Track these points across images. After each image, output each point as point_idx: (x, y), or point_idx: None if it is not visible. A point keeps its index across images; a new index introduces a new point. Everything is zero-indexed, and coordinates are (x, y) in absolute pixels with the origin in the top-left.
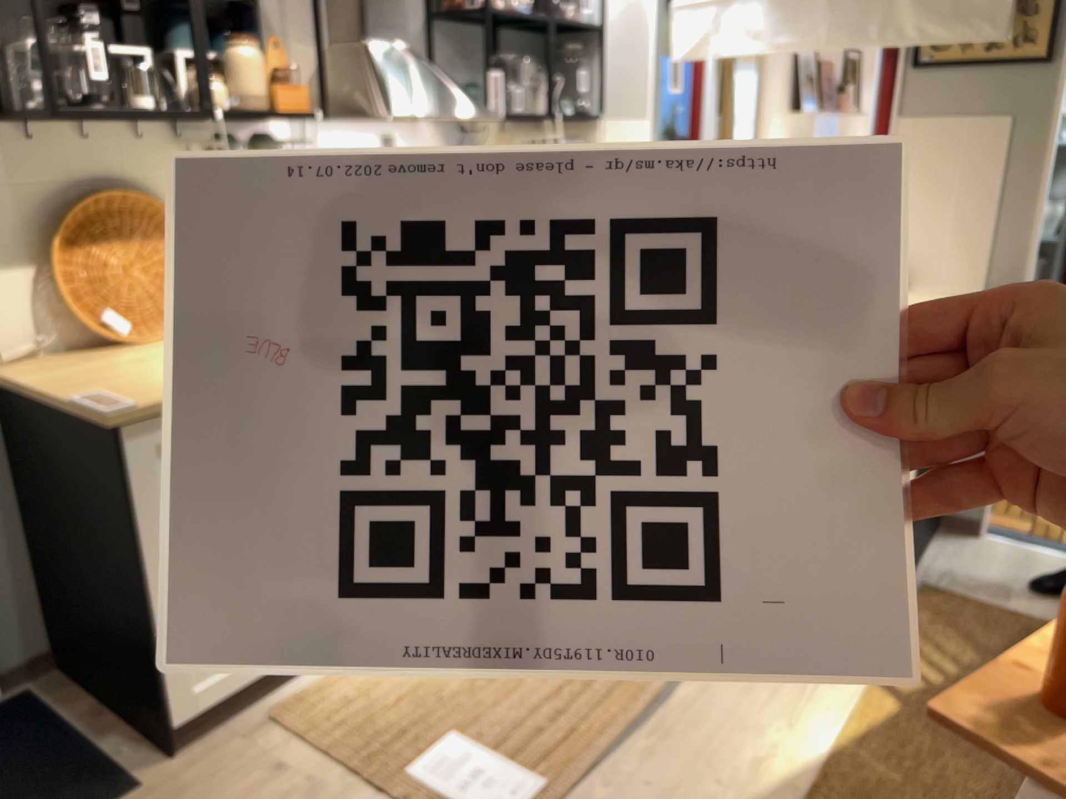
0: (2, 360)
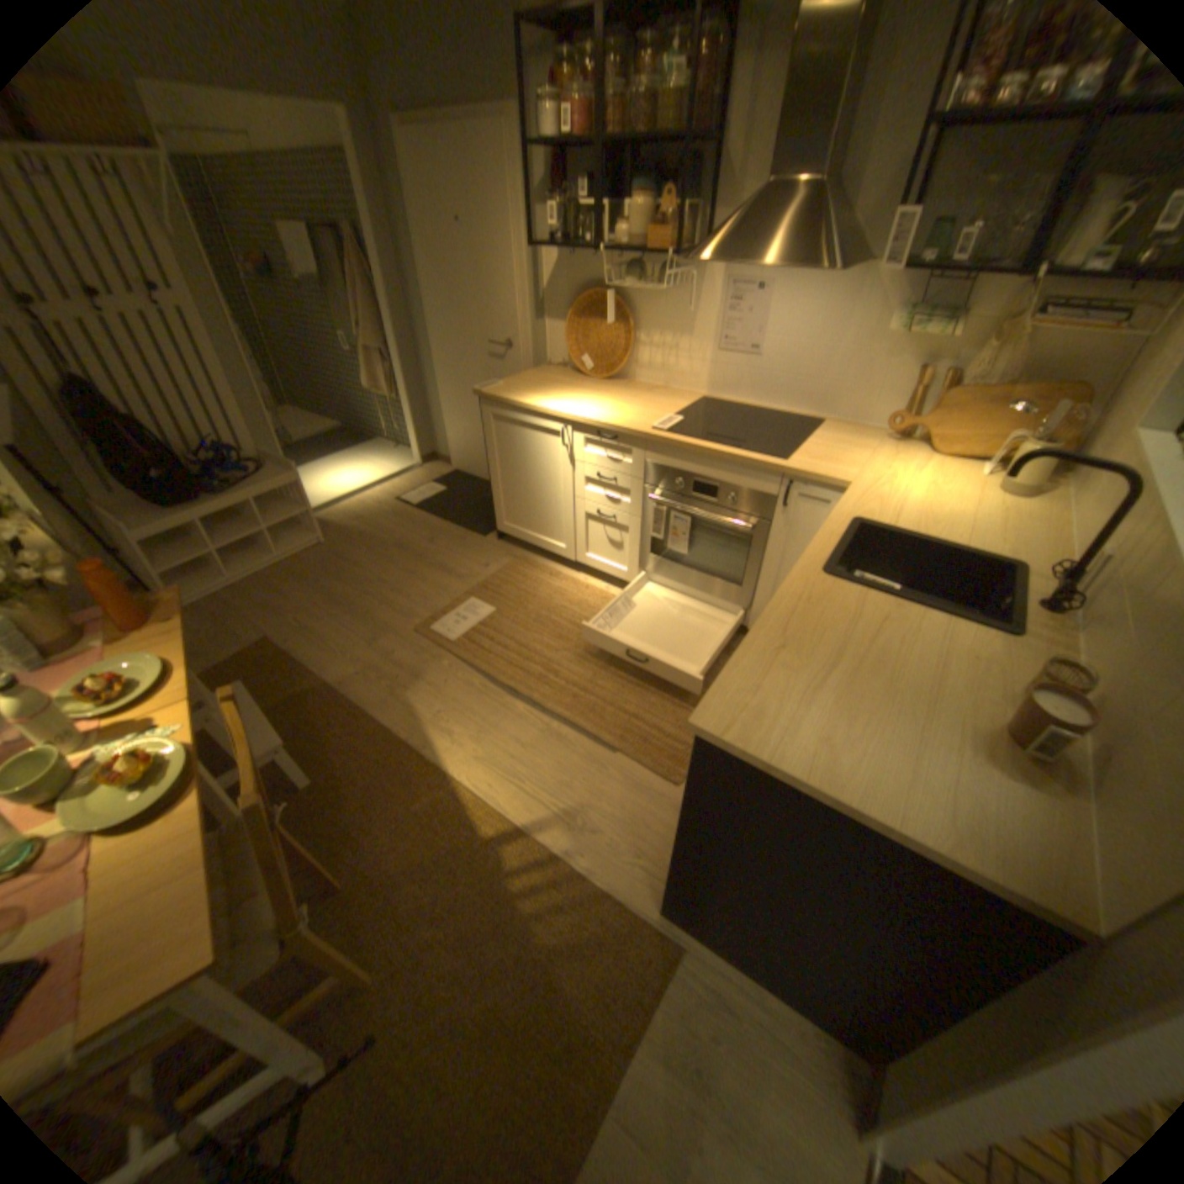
0: (551, 362)
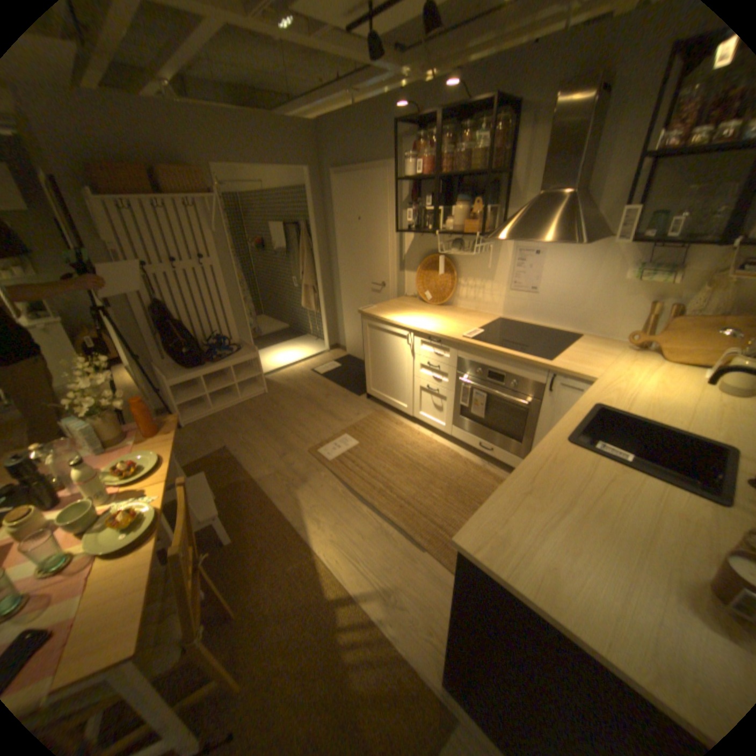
0: (407, 295)
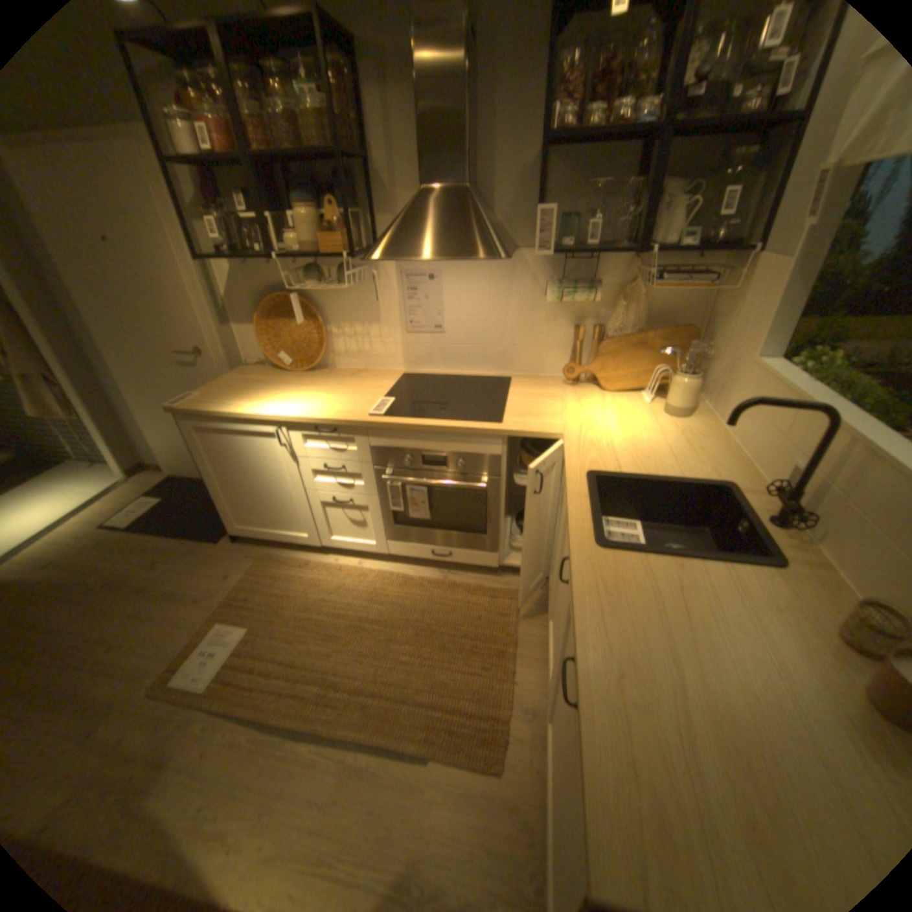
0: (249, 362)
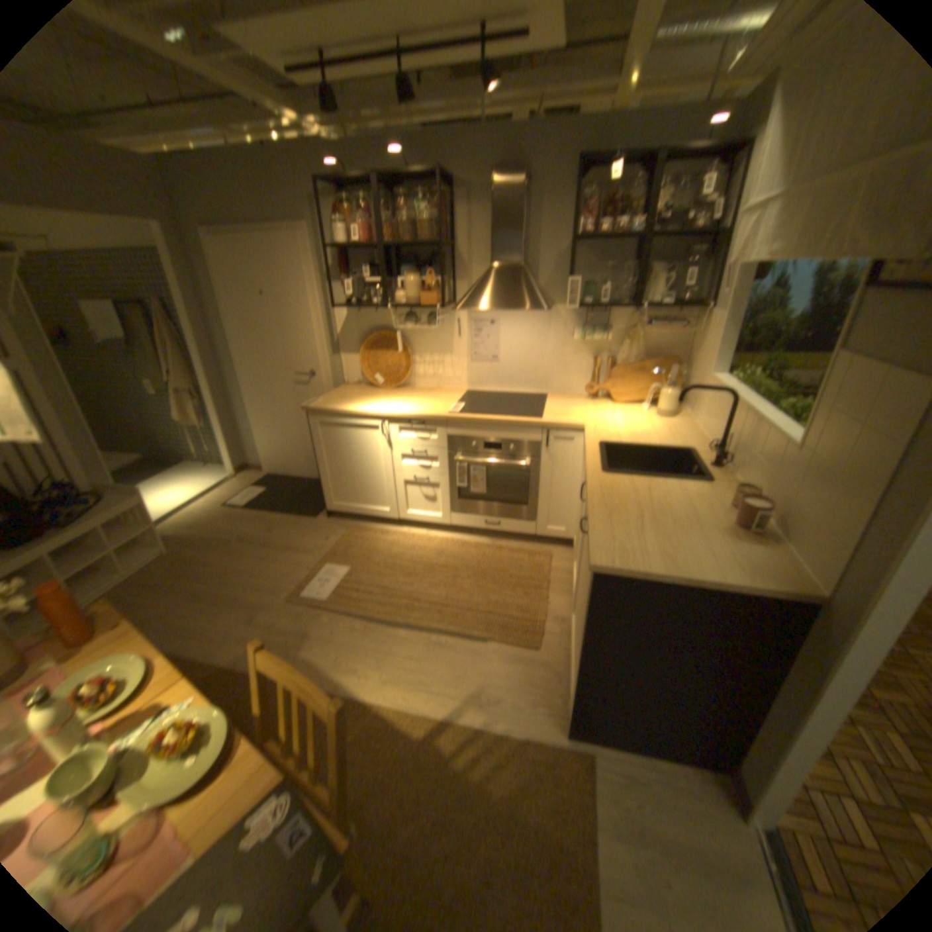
0: (349, 381)
